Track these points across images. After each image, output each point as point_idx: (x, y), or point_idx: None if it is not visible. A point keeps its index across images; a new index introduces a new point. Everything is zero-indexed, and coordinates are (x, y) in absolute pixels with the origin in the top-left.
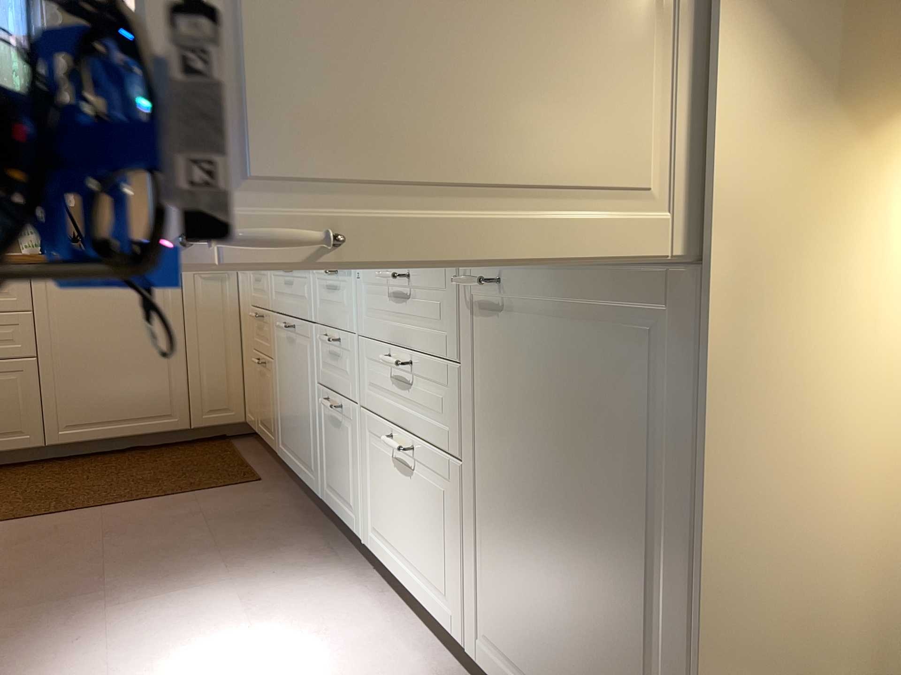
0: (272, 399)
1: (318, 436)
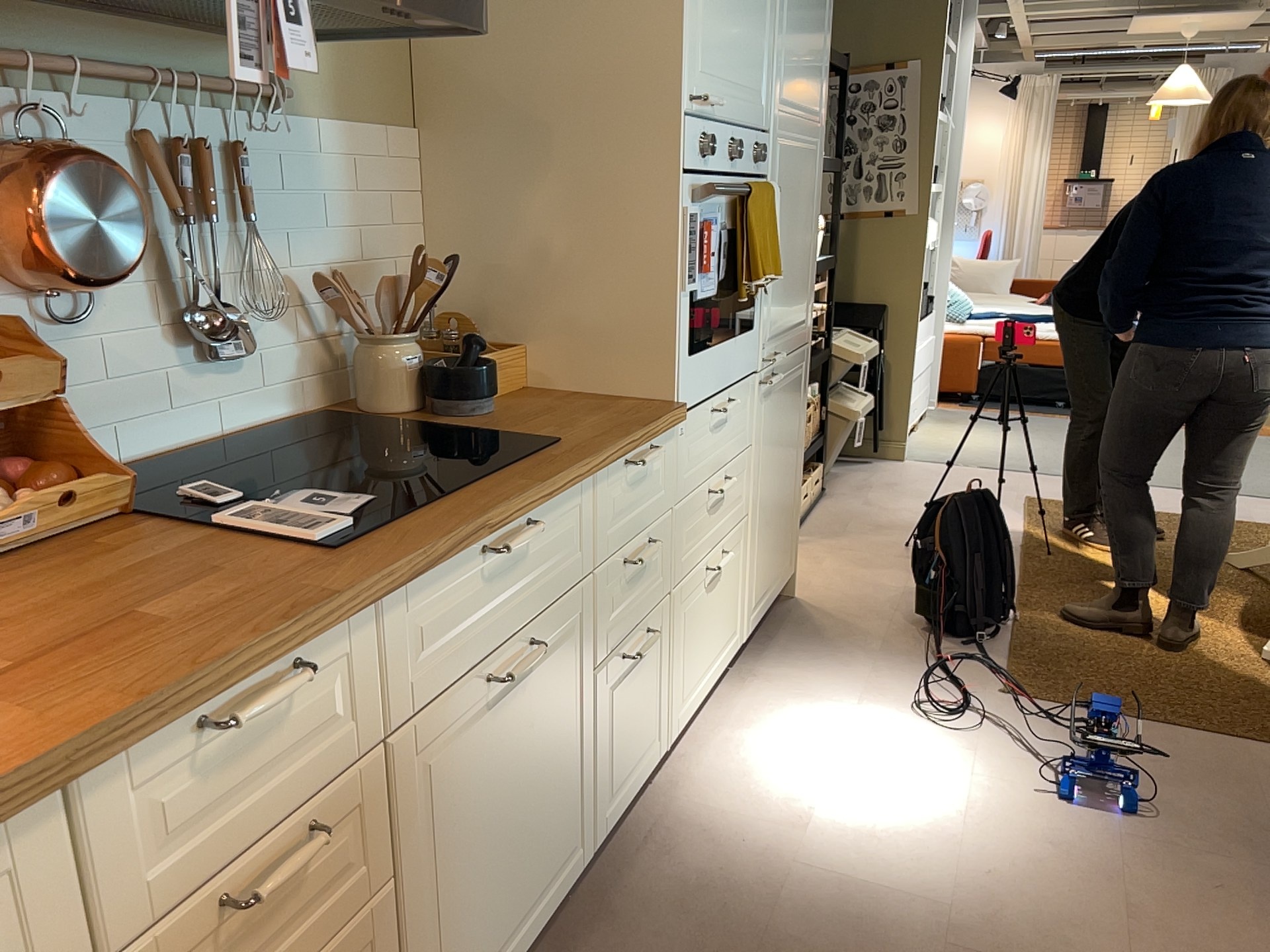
0: None
1: (593, 751)
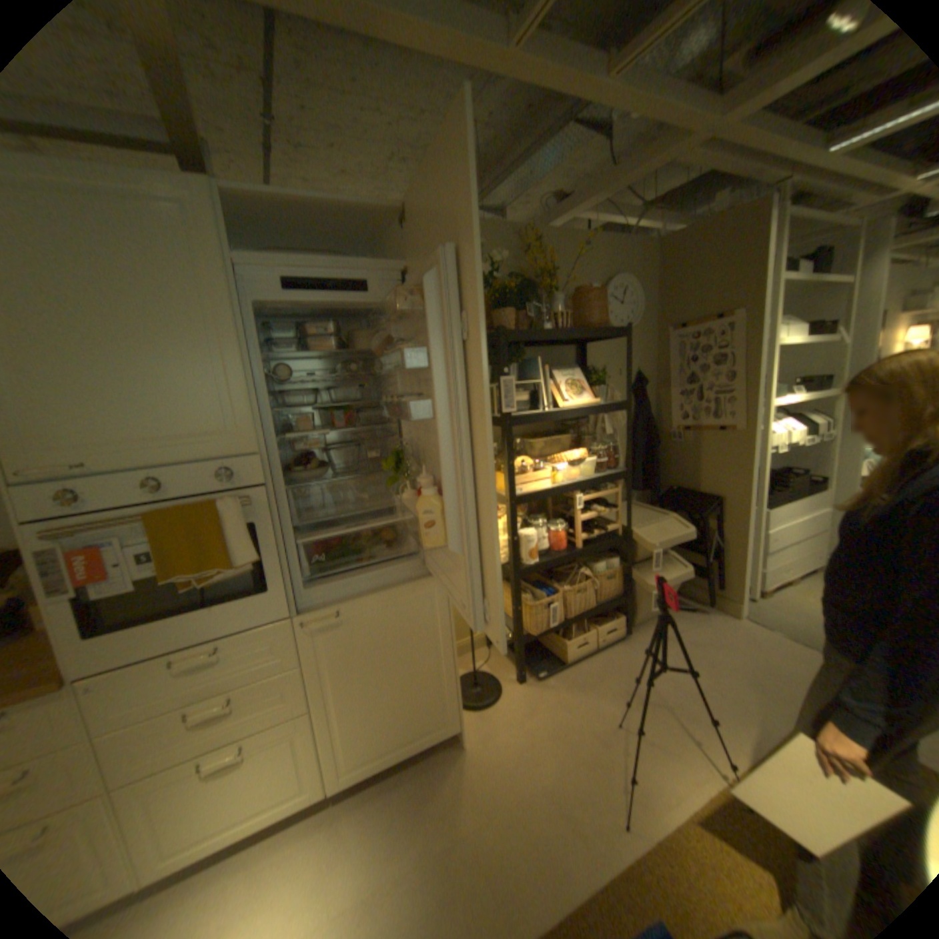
0: None
1: None
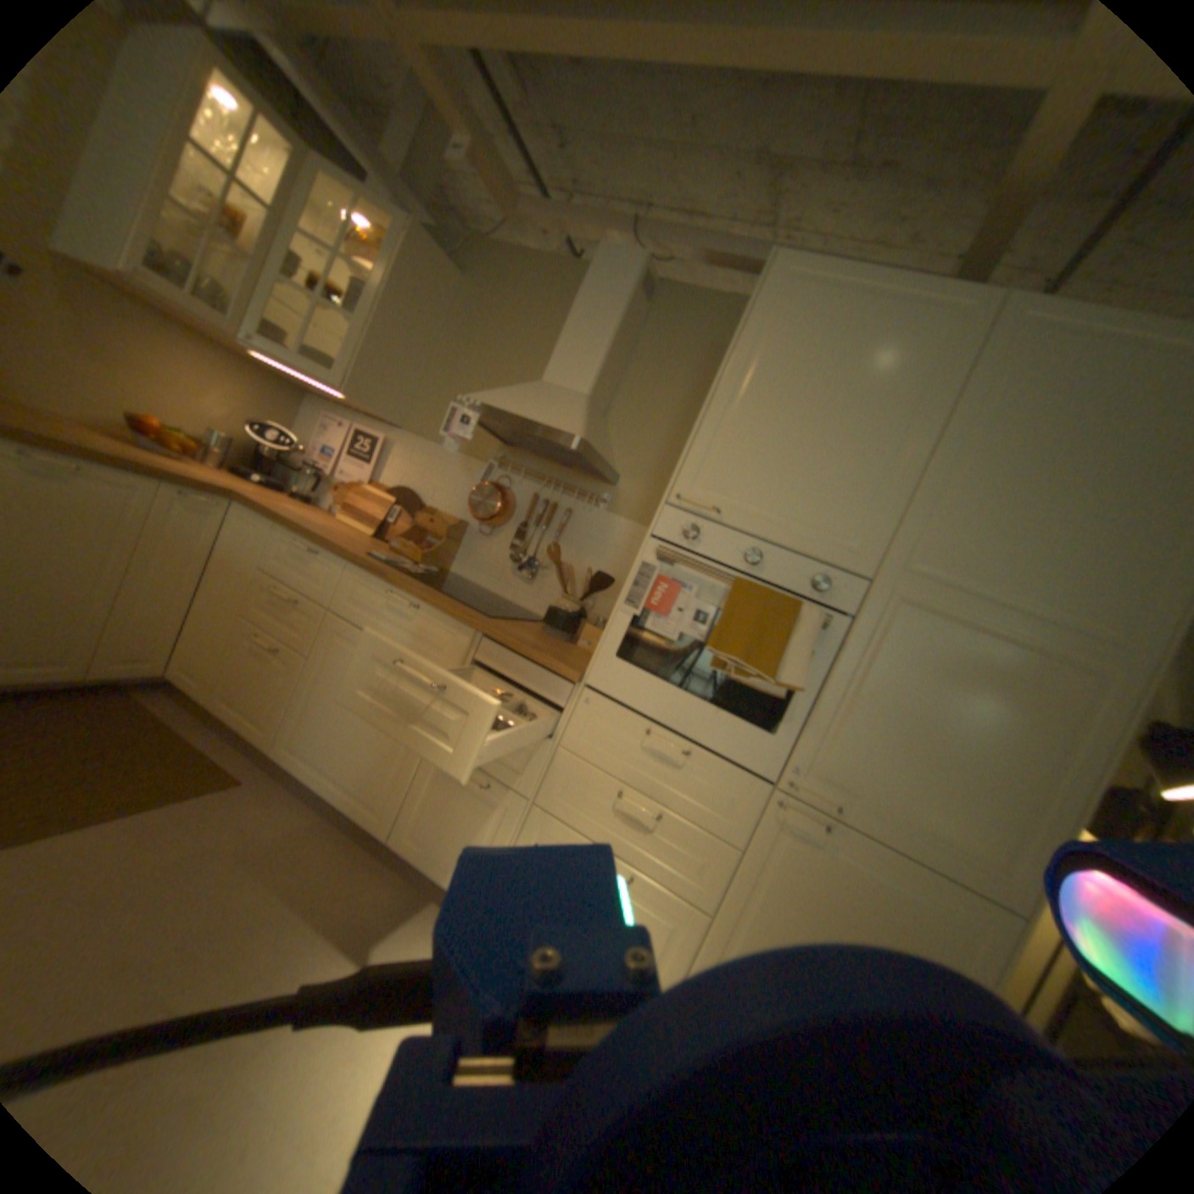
0: (277, 696)
1: (408, 786)
